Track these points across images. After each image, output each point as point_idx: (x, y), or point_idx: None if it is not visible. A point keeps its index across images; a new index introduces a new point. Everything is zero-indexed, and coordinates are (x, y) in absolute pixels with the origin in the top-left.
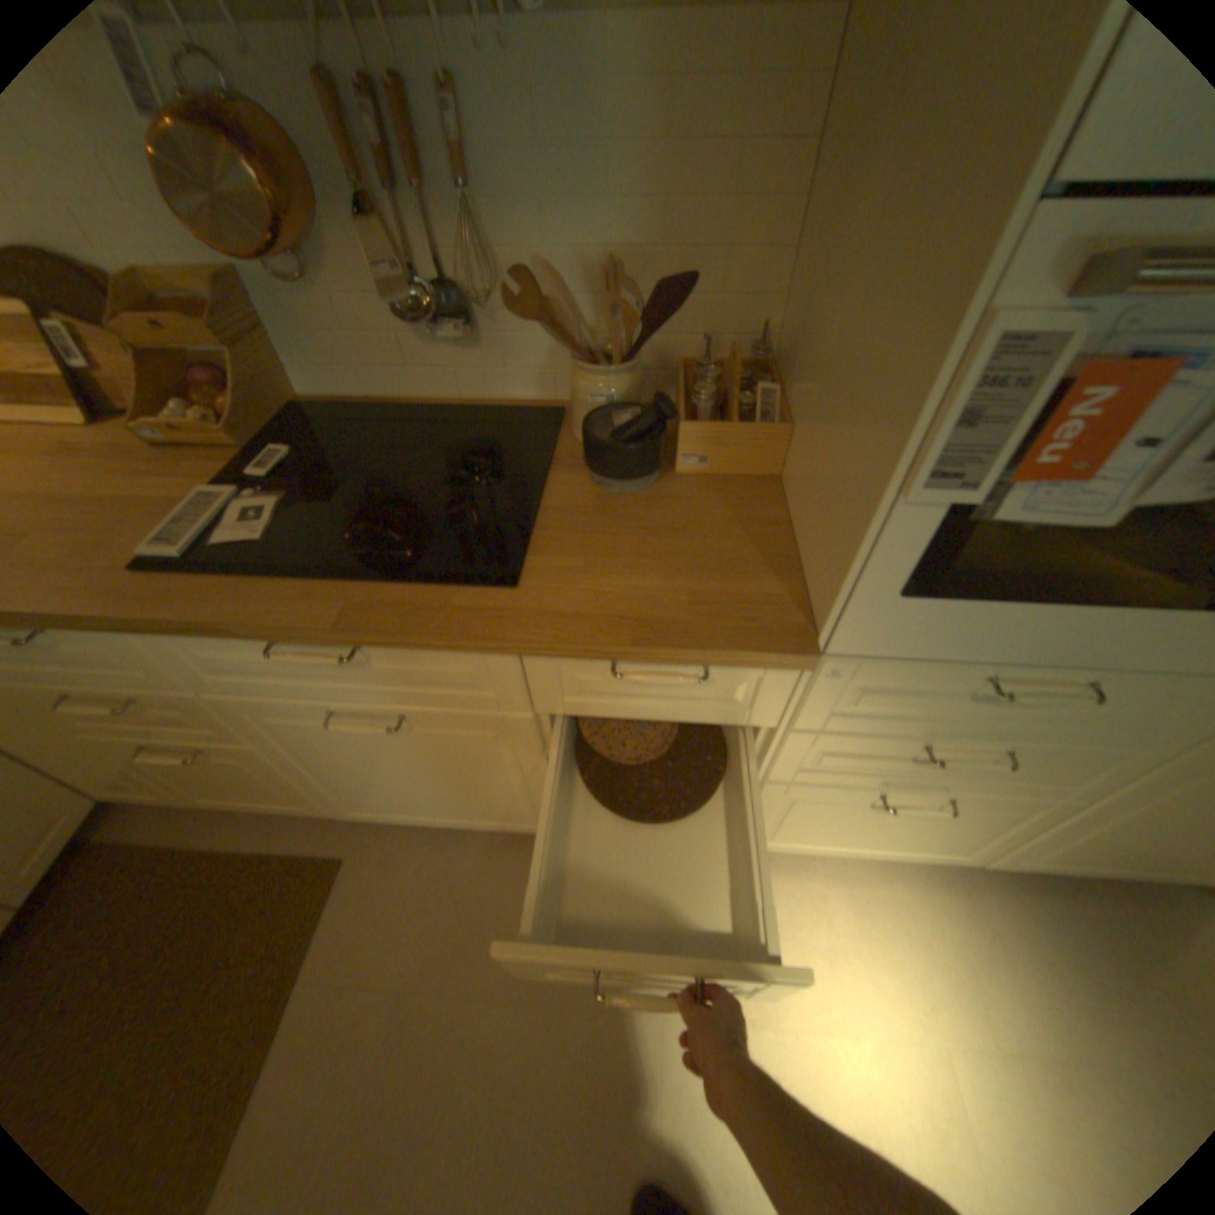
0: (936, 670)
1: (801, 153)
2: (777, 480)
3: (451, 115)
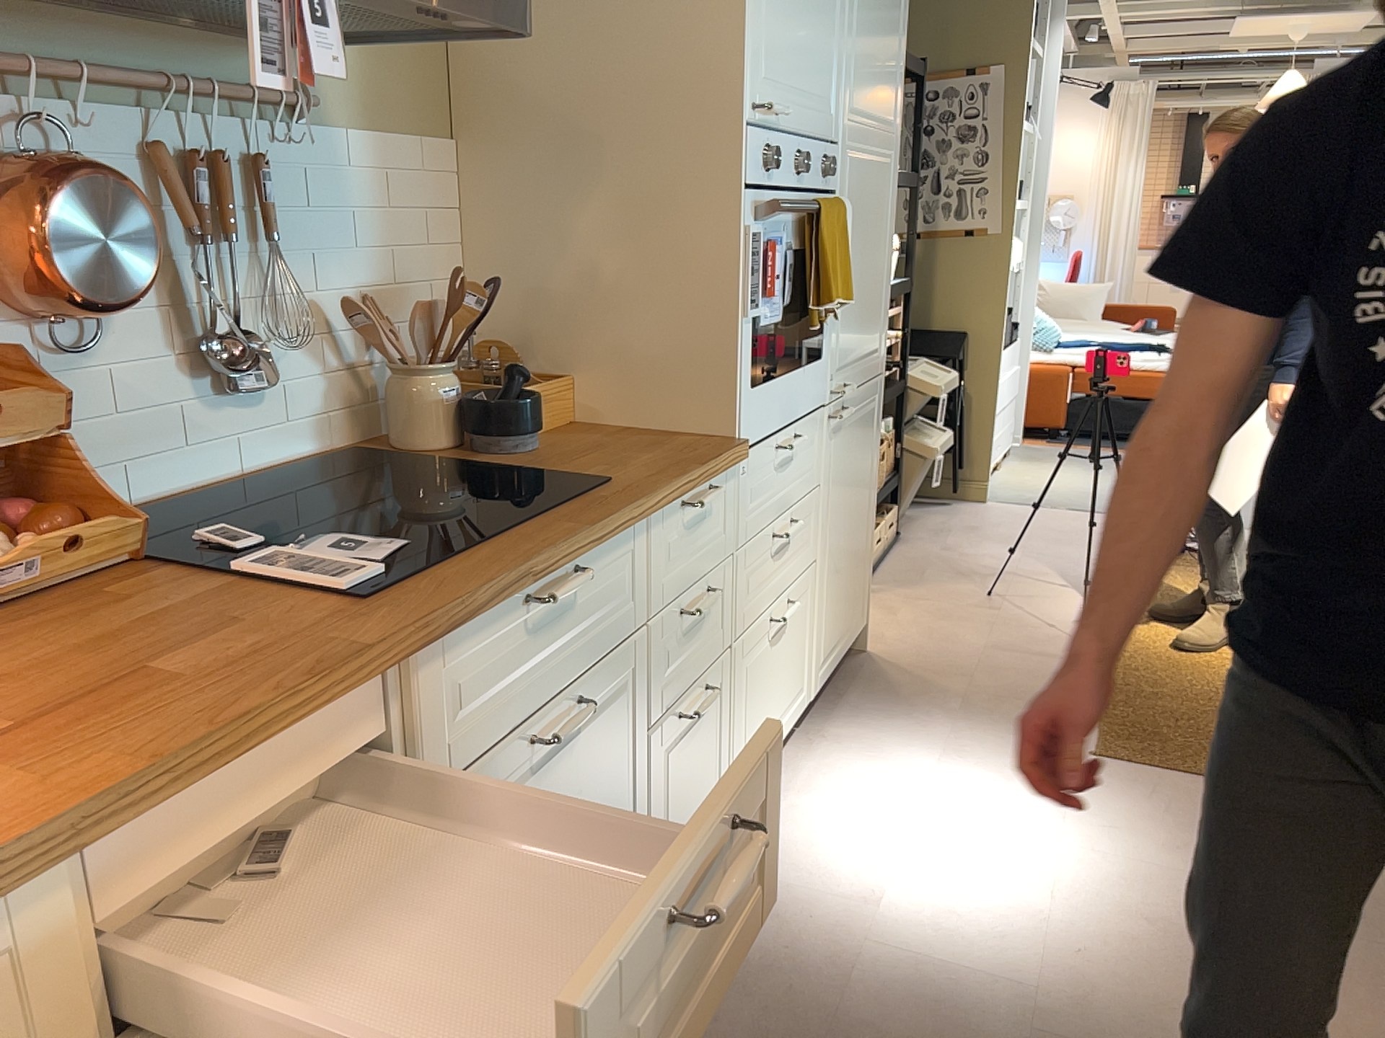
0: (764, 449)
1: (455, 220)
2: (578, 421)
3: (273, 187)
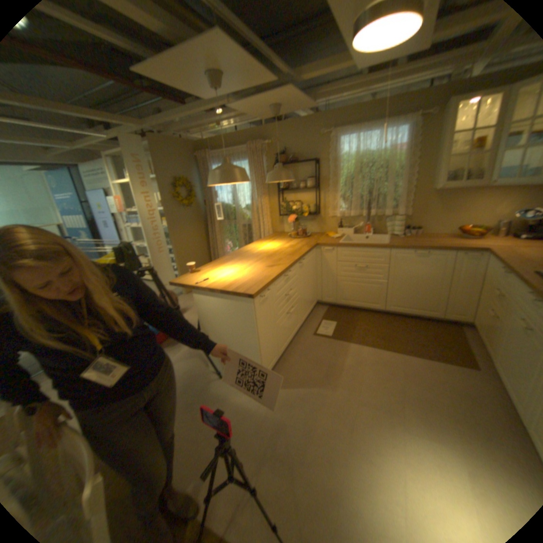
0: None
1: None
2: None
3: None
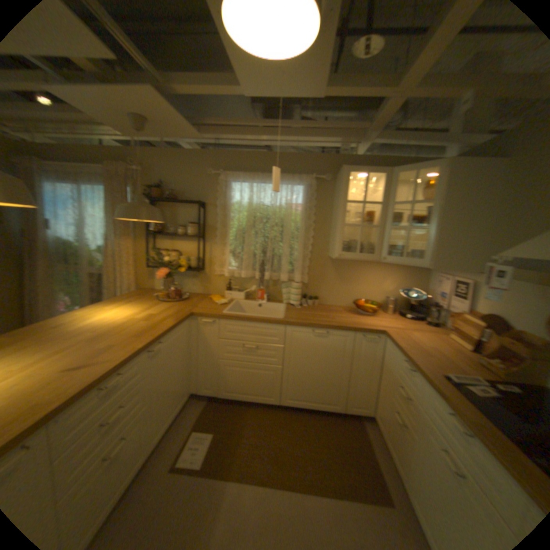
0: None
1: None
2: None
3: None
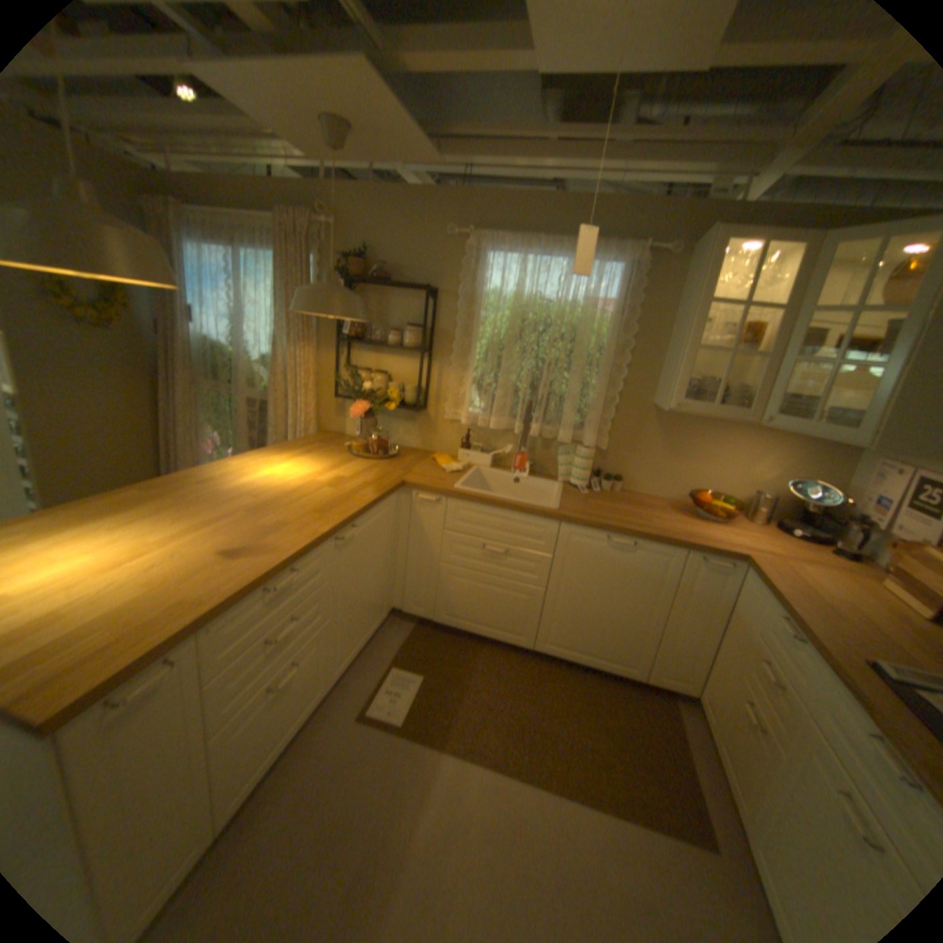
0: None
1: None
2: None
3: None
